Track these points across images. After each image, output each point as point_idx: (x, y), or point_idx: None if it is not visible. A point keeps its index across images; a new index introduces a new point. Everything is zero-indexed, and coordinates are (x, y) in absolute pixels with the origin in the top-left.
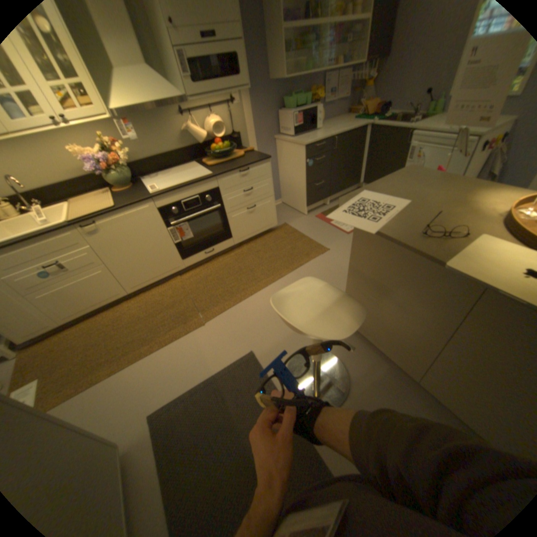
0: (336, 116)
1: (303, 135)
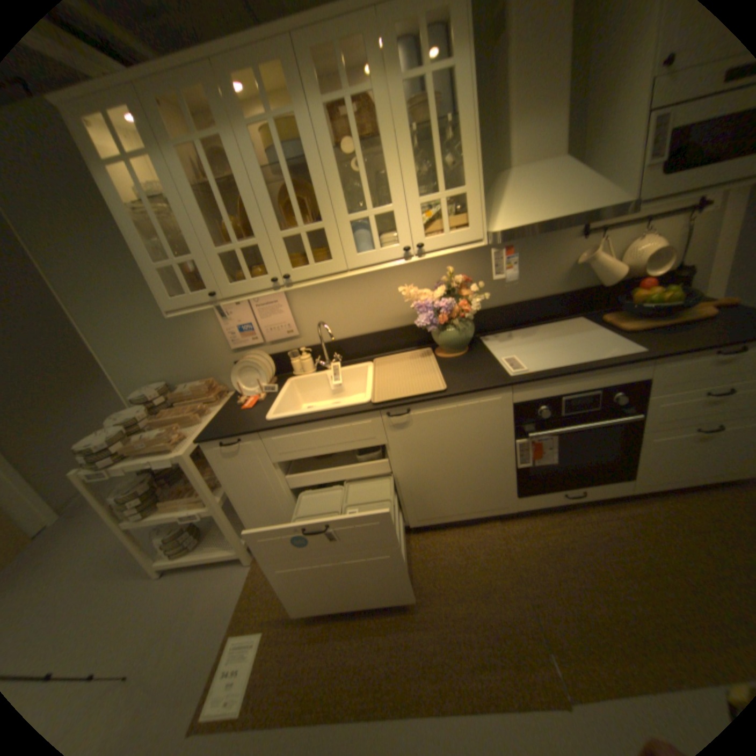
0: None
1: None
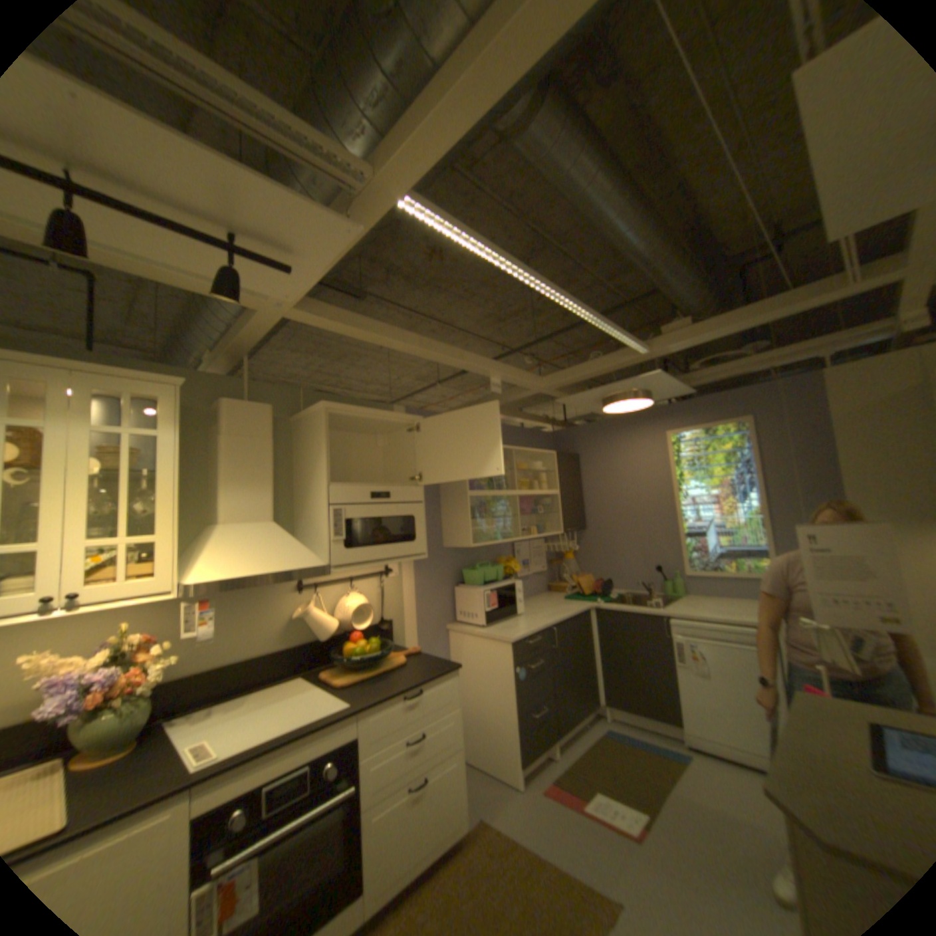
0: (532, 596)
1: (499, 625)
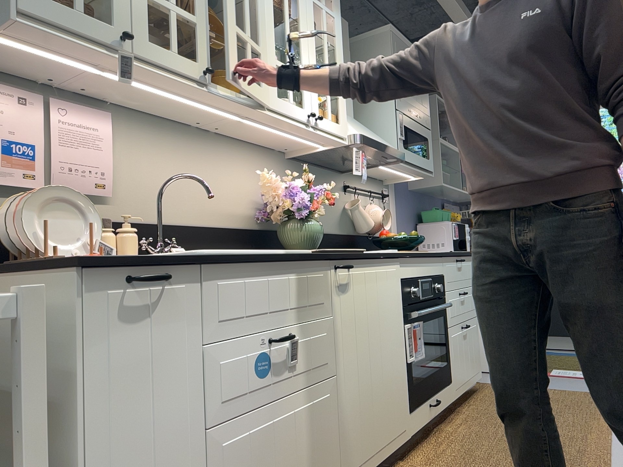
0: None
1: None
